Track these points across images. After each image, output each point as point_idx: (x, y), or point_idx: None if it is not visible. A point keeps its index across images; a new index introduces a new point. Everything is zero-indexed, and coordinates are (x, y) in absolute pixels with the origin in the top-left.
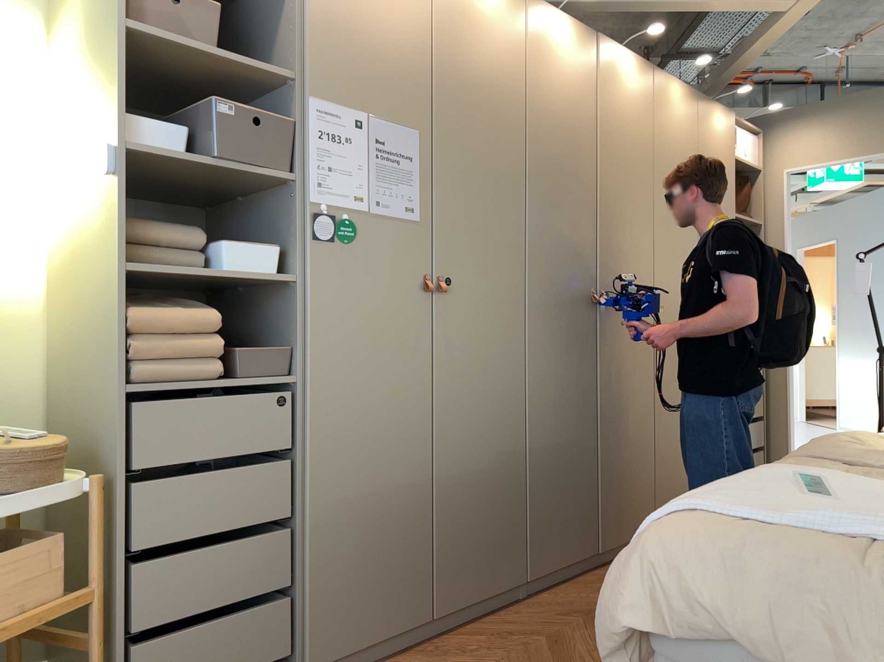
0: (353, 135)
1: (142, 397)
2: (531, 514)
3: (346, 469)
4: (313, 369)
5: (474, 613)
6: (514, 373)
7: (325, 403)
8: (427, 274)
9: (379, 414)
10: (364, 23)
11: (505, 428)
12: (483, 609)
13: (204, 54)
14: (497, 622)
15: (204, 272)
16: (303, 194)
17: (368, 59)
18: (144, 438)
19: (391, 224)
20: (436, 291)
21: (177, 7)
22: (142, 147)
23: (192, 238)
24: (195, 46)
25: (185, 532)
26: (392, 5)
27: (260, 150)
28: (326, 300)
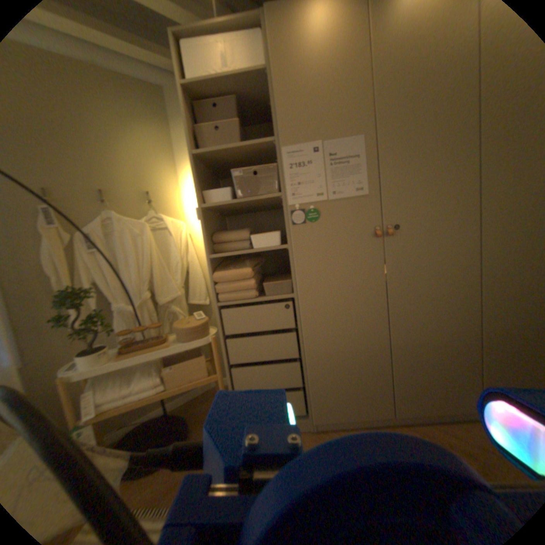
0: (312, 158)
1: (224, 306)
2: (484, 372)
3: (325, 337)
4: (300, 290)
5: (430, 420)
6: (464, 280)
7: (309, 306)
8: (376, 227)
9: (345, 310)
10: (312, 84)
11: (456, 316)
12: (438, 419)
13: (226, 149)
14: (445, 432)
15: (241, 252)
16: (284, 202)
17: (318, 105)
18: (227, 322)
19: (345, 202)
20: (384, 235)
21: (217, 130)
22: (209, 203)
23: (242, 235)
24: (228, 145)
25: (249, 358)
26: (332, 58)
27: (259, 186)
28: (303, 254)
